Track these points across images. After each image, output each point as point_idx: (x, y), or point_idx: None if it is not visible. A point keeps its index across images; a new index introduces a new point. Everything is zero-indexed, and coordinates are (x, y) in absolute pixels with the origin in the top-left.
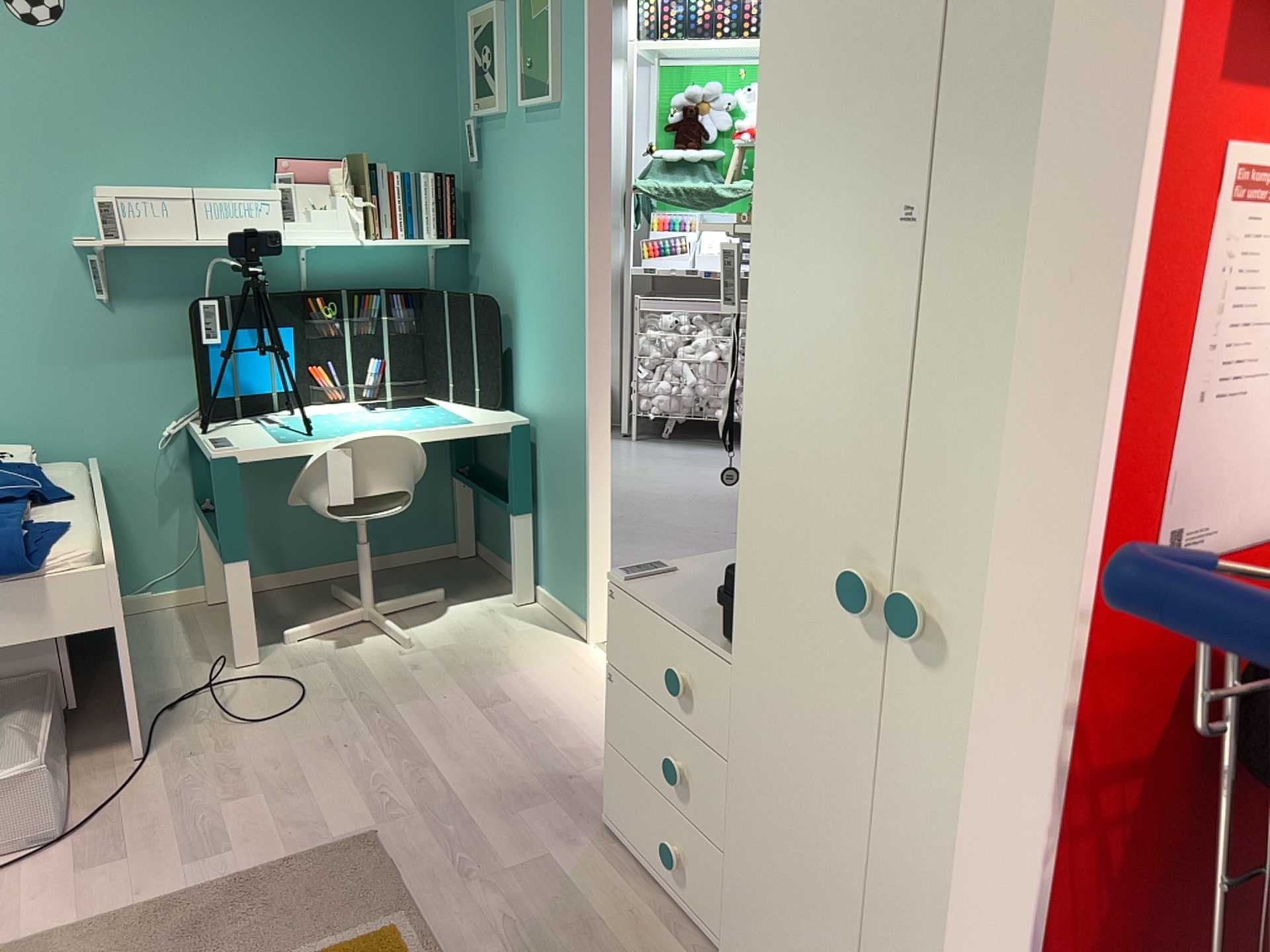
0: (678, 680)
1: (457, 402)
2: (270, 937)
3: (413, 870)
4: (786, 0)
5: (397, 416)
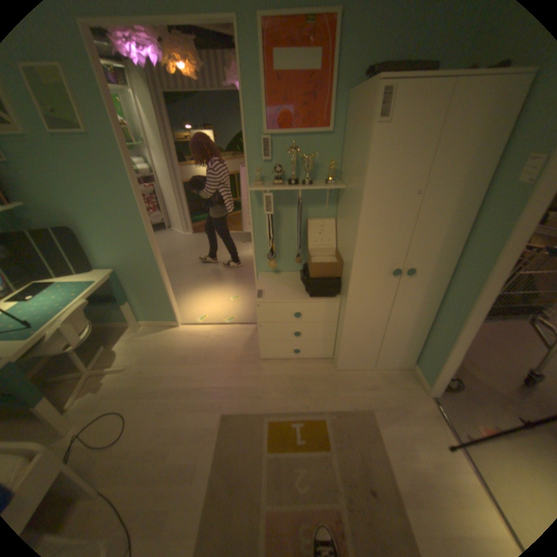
0: (298, 313)
1: (60, 276)
2: (251, 459)
3: (246, 409)
4: (382, 138)
5: (48, 296)
